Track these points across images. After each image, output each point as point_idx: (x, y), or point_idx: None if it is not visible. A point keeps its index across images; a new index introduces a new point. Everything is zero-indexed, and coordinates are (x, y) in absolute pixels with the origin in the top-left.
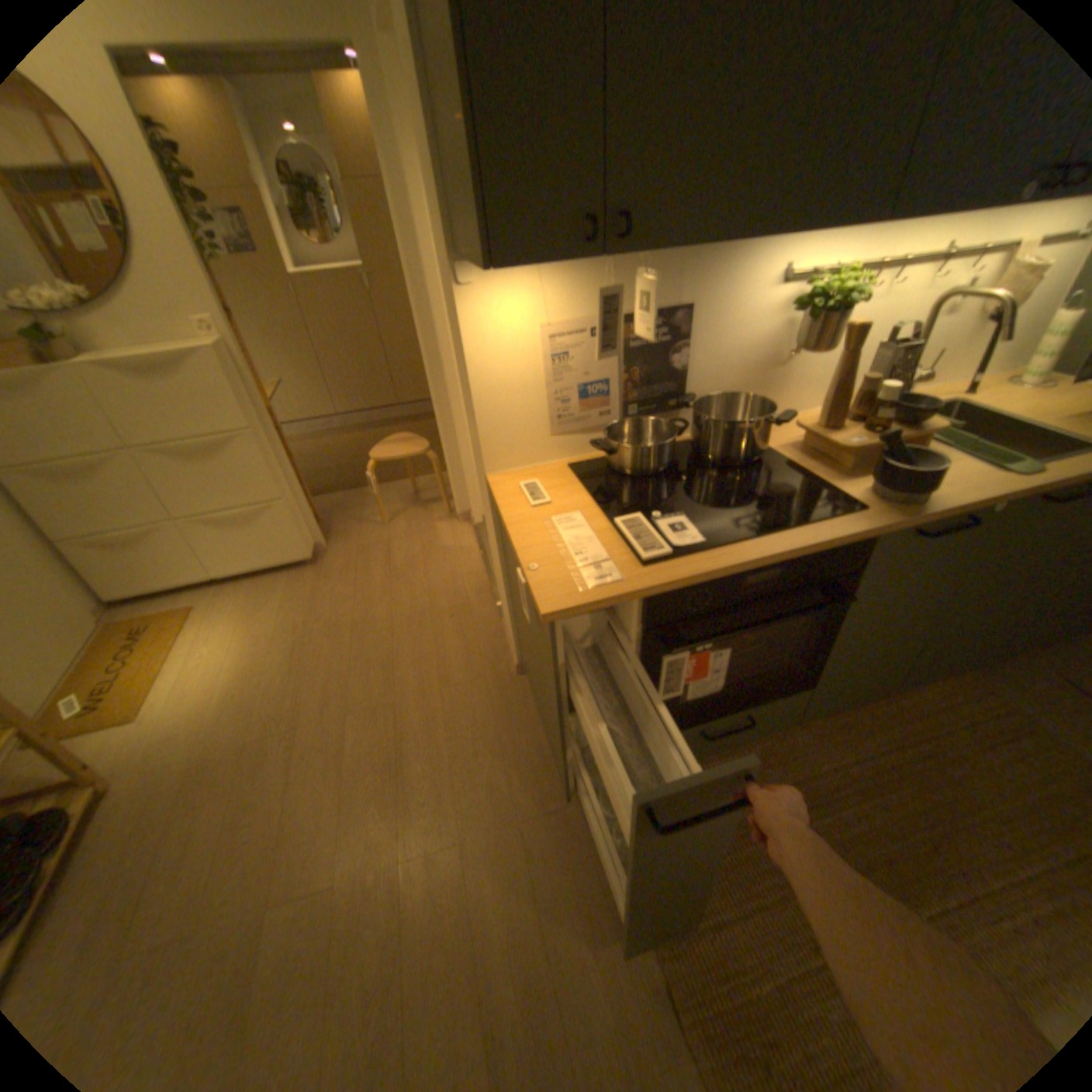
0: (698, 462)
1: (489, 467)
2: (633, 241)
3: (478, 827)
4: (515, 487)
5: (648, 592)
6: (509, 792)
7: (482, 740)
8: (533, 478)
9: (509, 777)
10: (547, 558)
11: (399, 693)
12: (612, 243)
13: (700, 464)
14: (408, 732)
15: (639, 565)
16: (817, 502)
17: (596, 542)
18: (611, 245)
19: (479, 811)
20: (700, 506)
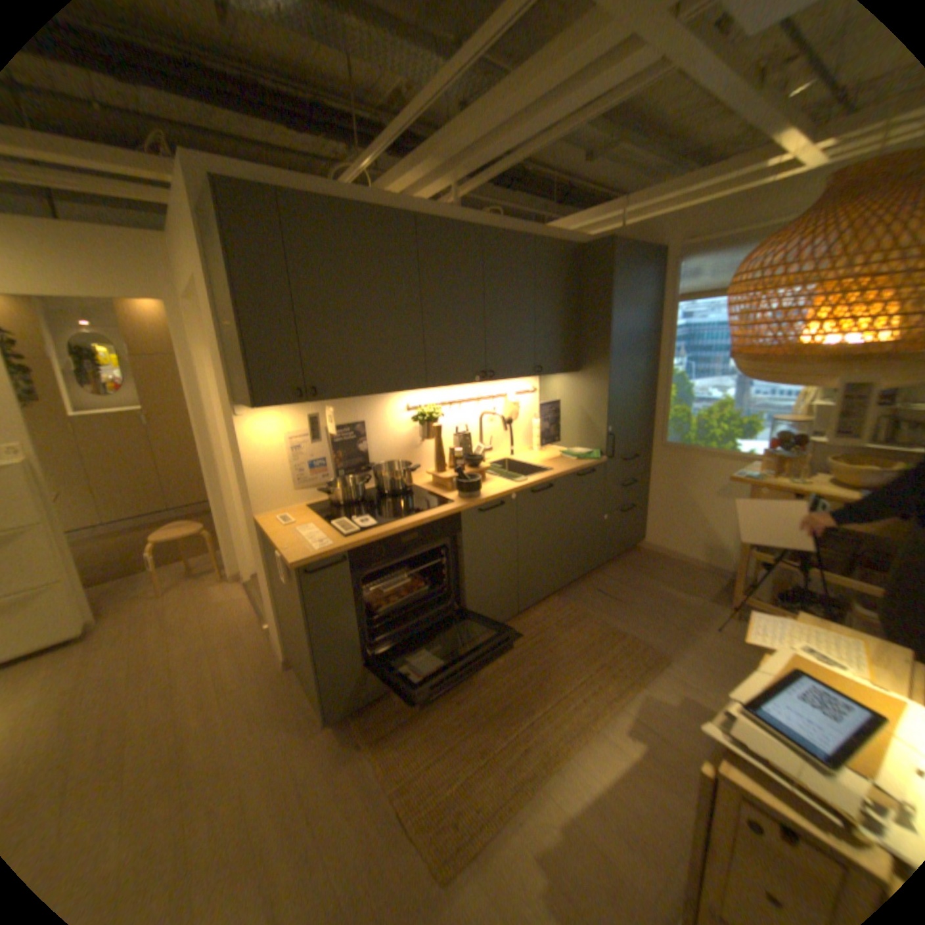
0: (380, 496)
1: (256, 512)
2: (324, 397)
3: (254, 777)
4: (273, 520)
5: (347, 548)
6: (279, 746)
7: (256, 721)
8: (285, 514)
9: (279, 737)
10: (292, 544)
11: (179, 712)
12: (314, 398)
13: (381, 497)
14: (189, 736)
15: (343, 538)
16: (432, 503)
17: (321, 533)
18: (313, 399)
19: (255, 767)
20: (377, 513)
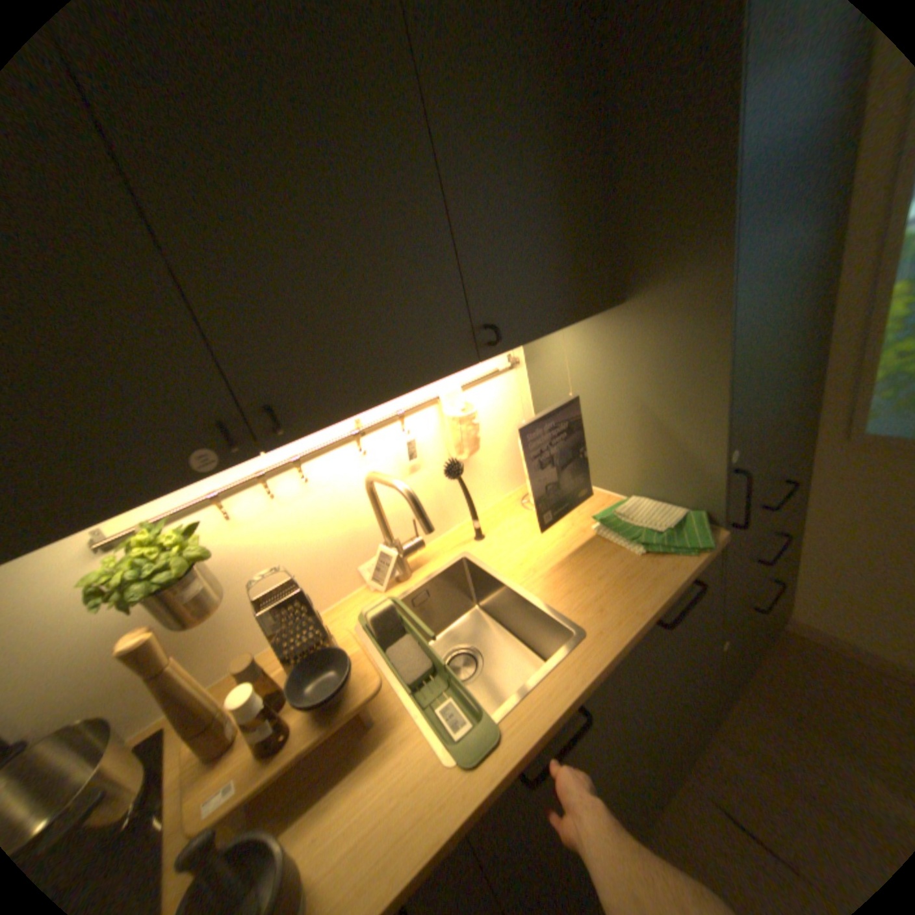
0: None
1: None
2: None
3: None
4: None
5: None
6: None
7: None
8: None
9: None
10: None
11: None
12: None
13: None
14: None
15: None
16: None
17: None
18: None
19: None
20: None
